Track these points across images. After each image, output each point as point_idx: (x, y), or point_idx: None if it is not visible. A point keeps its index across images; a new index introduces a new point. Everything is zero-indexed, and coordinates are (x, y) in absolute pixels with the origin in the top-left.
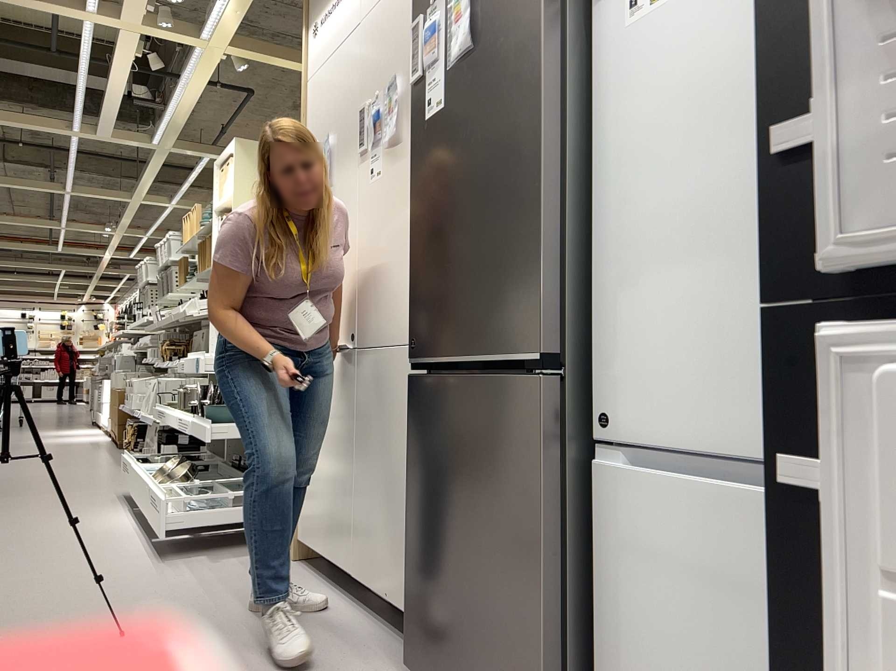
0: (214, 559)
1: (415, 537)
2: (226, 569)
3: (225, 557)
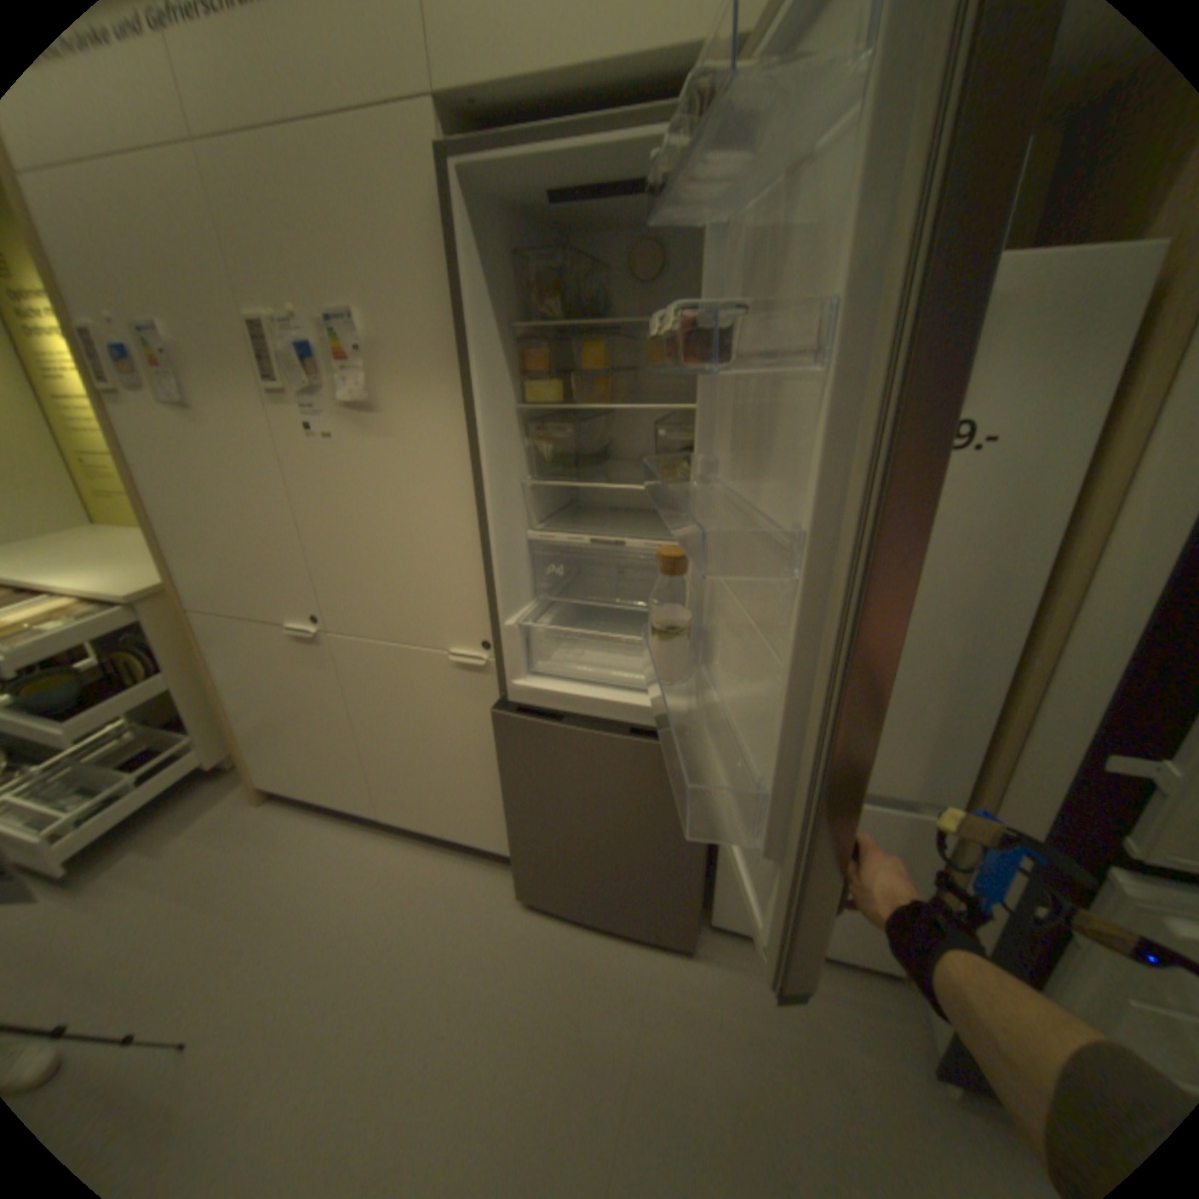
0: (150, 852)
1: (522, 826)
2: (185, 859)
3: (159, 841)
